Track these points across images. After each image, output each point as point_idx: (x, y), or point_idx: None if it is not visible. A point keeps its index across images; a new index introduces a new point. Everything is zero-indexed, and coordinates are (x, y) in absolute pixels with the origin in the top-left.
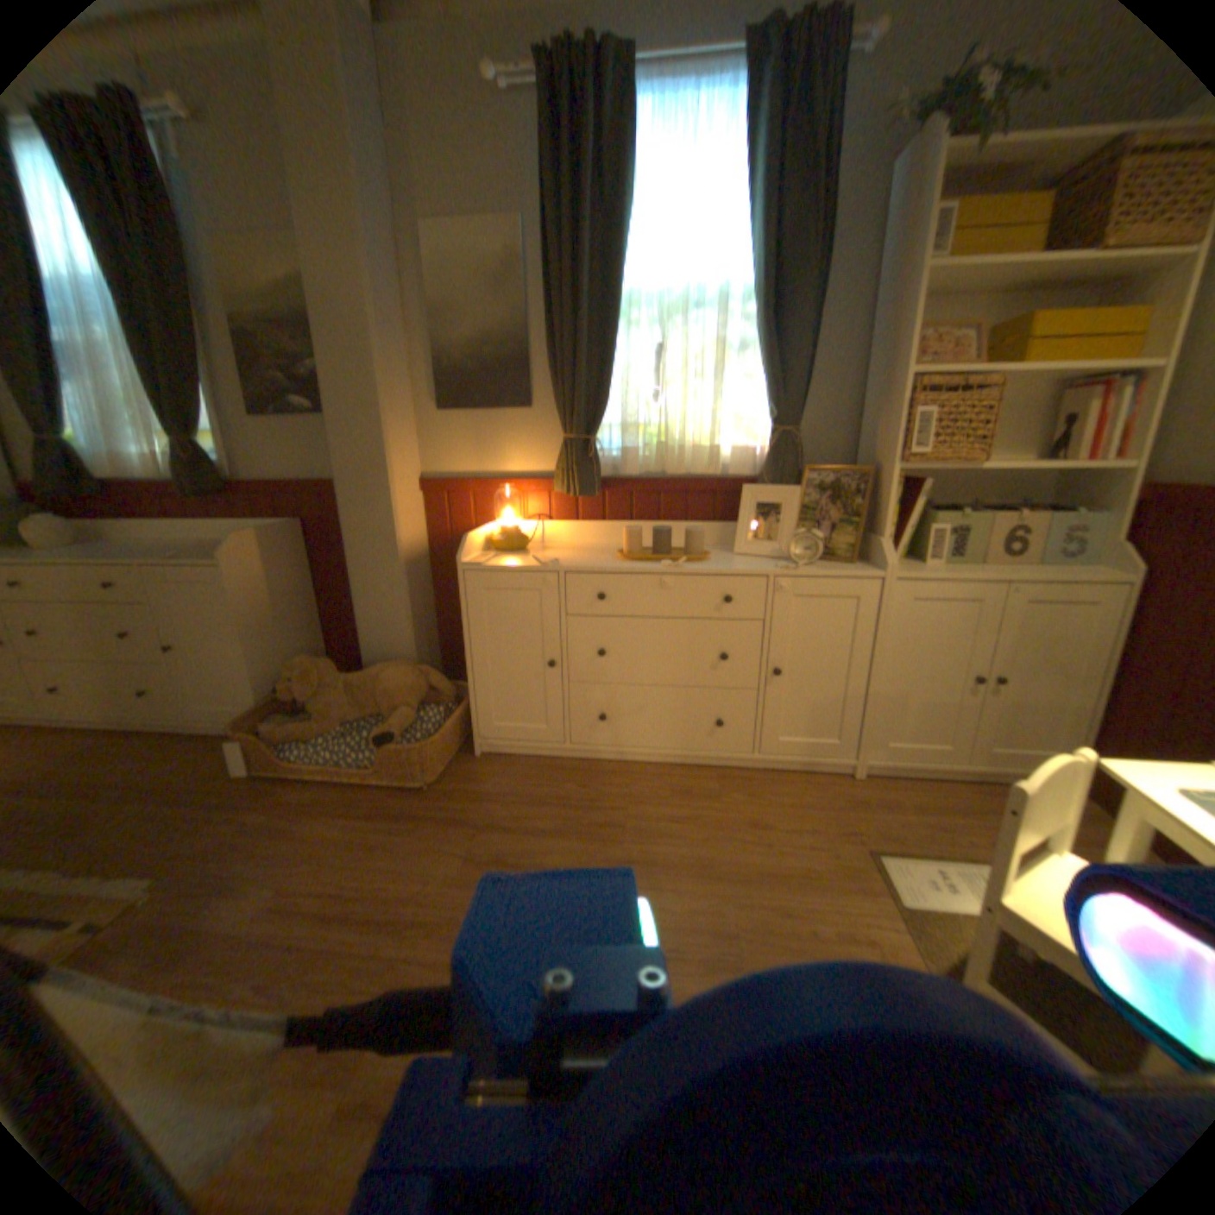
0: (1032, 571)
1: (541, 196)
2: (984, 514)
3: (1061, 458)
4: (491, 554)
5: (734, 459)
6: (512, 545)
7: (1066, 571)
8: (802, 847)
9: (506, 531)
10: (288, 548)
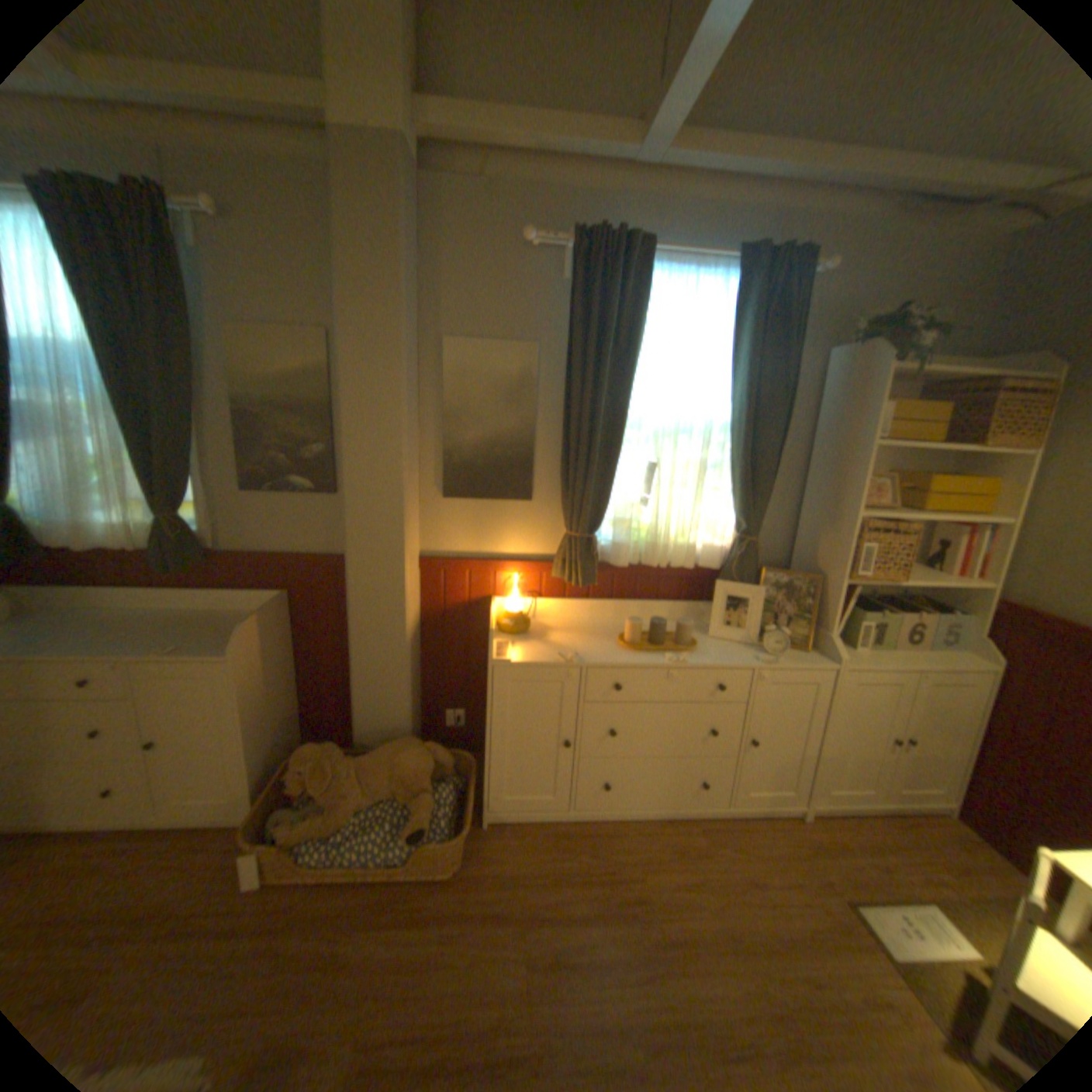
0: (930, 659)
1: (568, 341)
2: (894, 613)
3: (938, 569)
4: (506, 642)
5: (701, 553)
6: (520, 630)
7: (951, 659)
8: (797, 906)
9: (513, 616)
10: (277, 624)
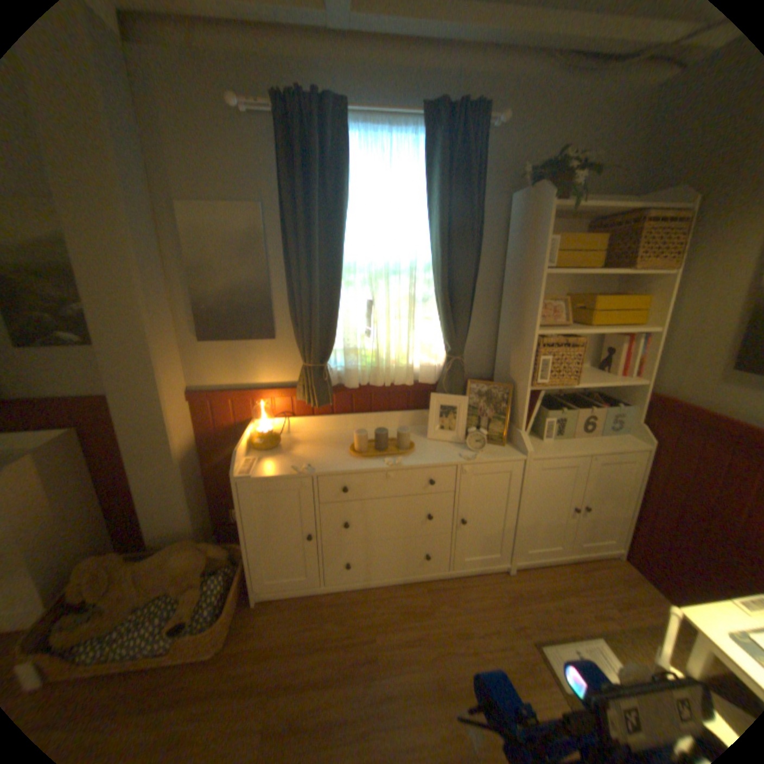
0: (600, 443)
1: (279, 197)
2: (572, 409)
3: (607, 371)
4: (254, 459)
5: (421, 371)
6: (269, 446)
7: (616, 442)
8: (495, 650)
9: (263, 436)
10: (66, 457)
